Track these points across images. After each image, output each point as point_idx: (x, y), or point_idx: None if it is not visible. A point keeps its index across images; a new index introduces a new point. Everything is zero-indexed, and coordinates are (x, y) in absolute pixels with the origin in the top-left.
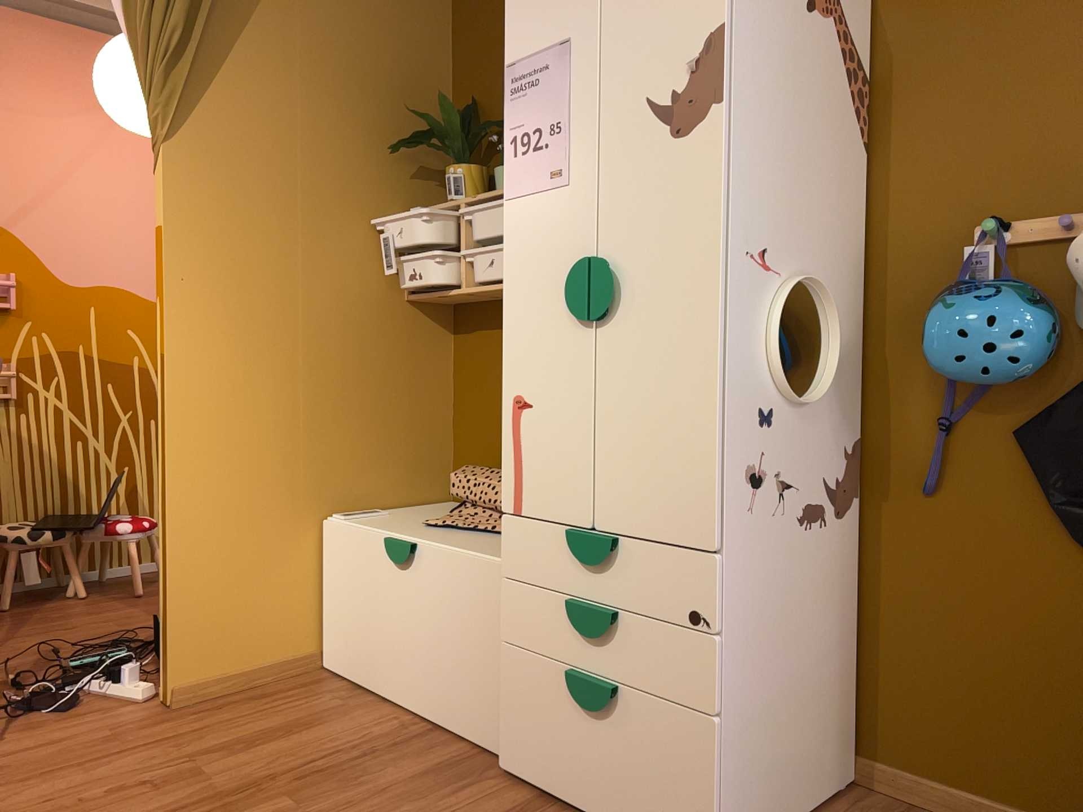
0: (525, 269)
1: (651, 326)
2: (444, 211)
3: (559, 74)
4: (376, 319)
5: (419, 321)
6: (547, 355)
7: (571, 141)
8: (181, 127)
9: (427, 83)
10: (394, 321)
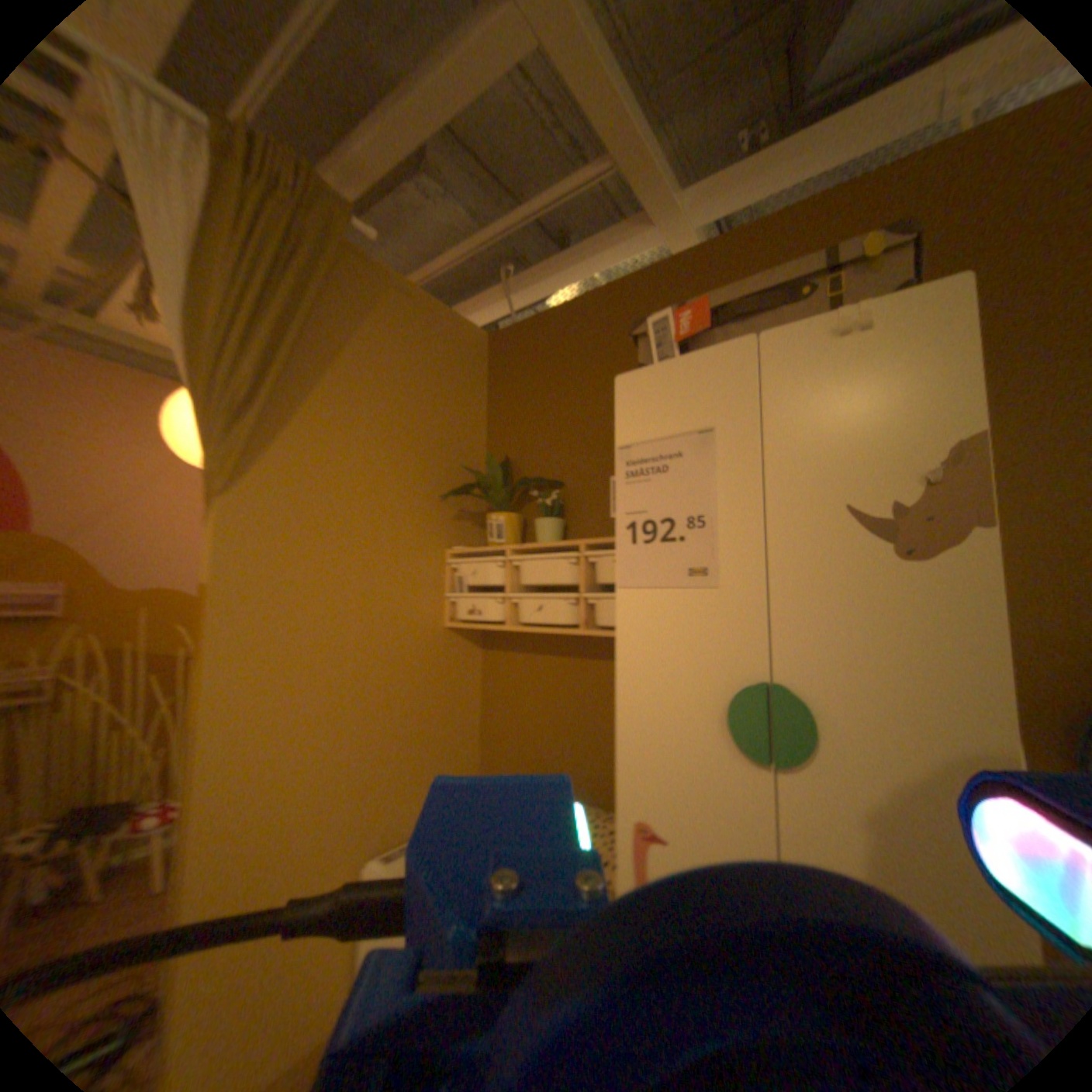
0: (652, 673)
1: (879, 797)
2: (489, 554)
3: (699, 463)
4: (420, 650)
5: (455, 646)
6: (690, 787)
7: (722, 539)
8: (237, 480)
9: (468, 440)
10: (435, 648)
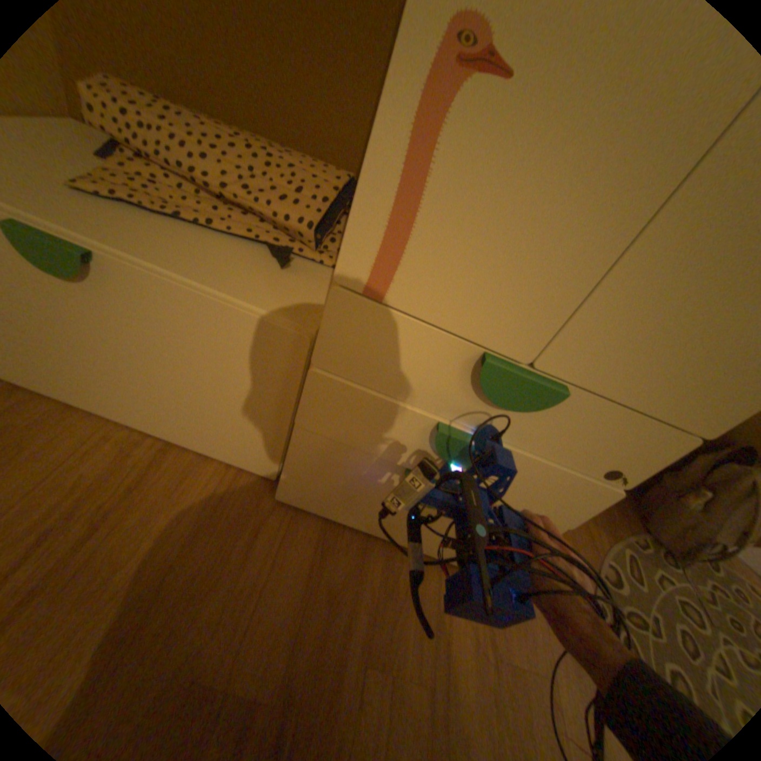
0: None
1: None
2: None
3: None
4: None
5: None
6: None
7: None
8: None
9: None
10: None
